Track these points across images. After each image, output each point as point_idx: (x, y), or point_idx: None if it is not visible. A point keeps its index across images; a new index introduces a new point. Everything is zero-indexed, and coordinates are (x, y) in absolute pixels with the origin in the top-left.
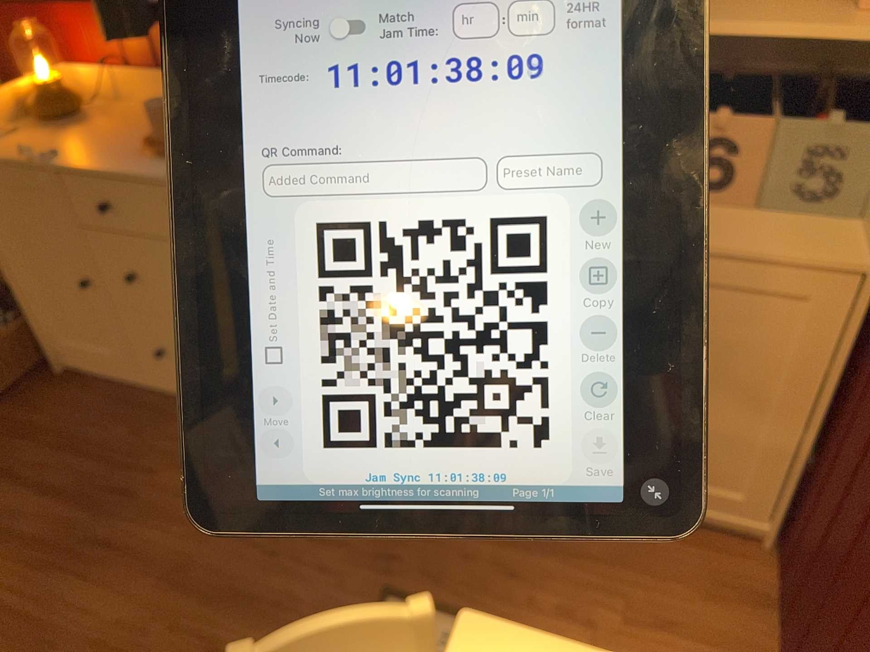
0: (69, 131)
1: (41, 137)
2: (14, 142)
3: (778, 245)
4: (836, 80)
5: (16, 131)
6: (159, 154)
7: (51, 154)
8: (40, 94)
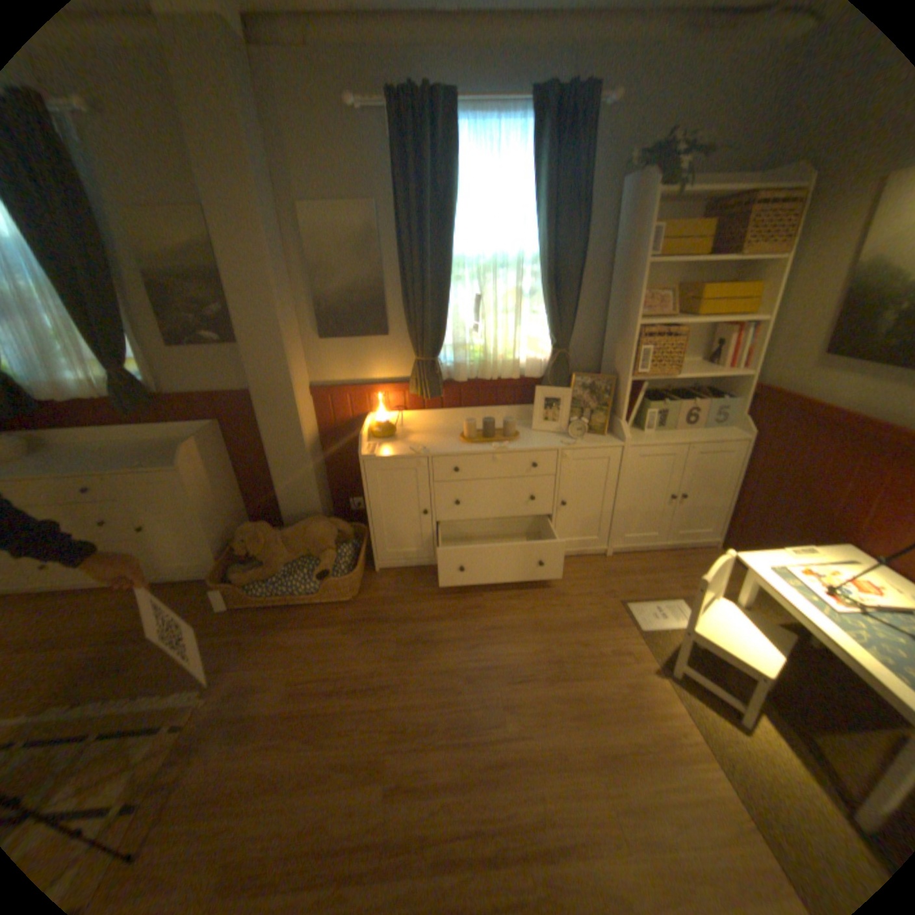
0: (400, 440)
1: (391, 444)
2: (382, 448)
3: (724, 435)
4: (701, 387)
5: (375, 444)
6: (474, 441)
7: (415, 449)
8: (376, 425)
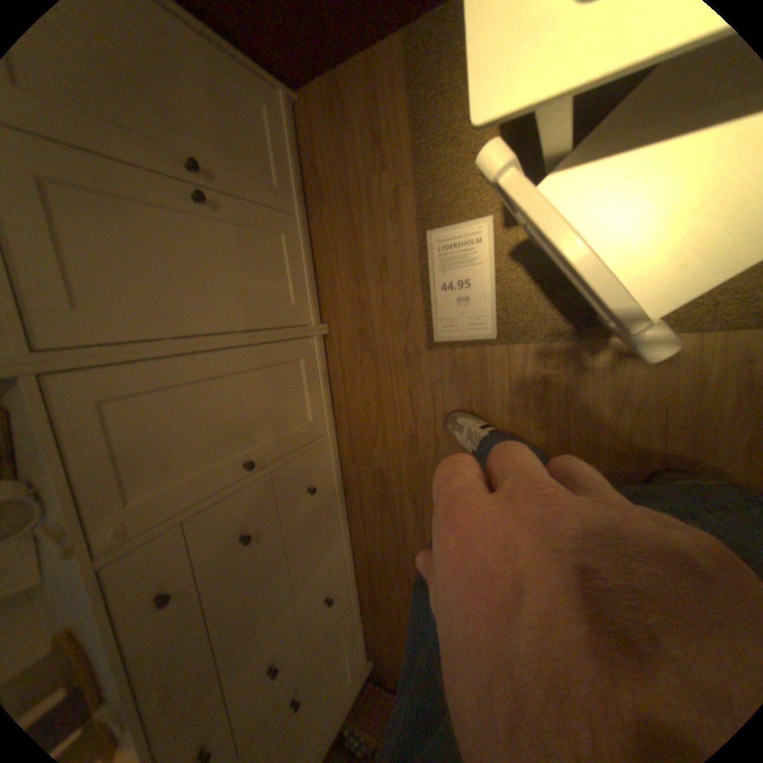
0: None
1: None
2: None
3: None
4: None
5: None
6: None
7: None
8: None
